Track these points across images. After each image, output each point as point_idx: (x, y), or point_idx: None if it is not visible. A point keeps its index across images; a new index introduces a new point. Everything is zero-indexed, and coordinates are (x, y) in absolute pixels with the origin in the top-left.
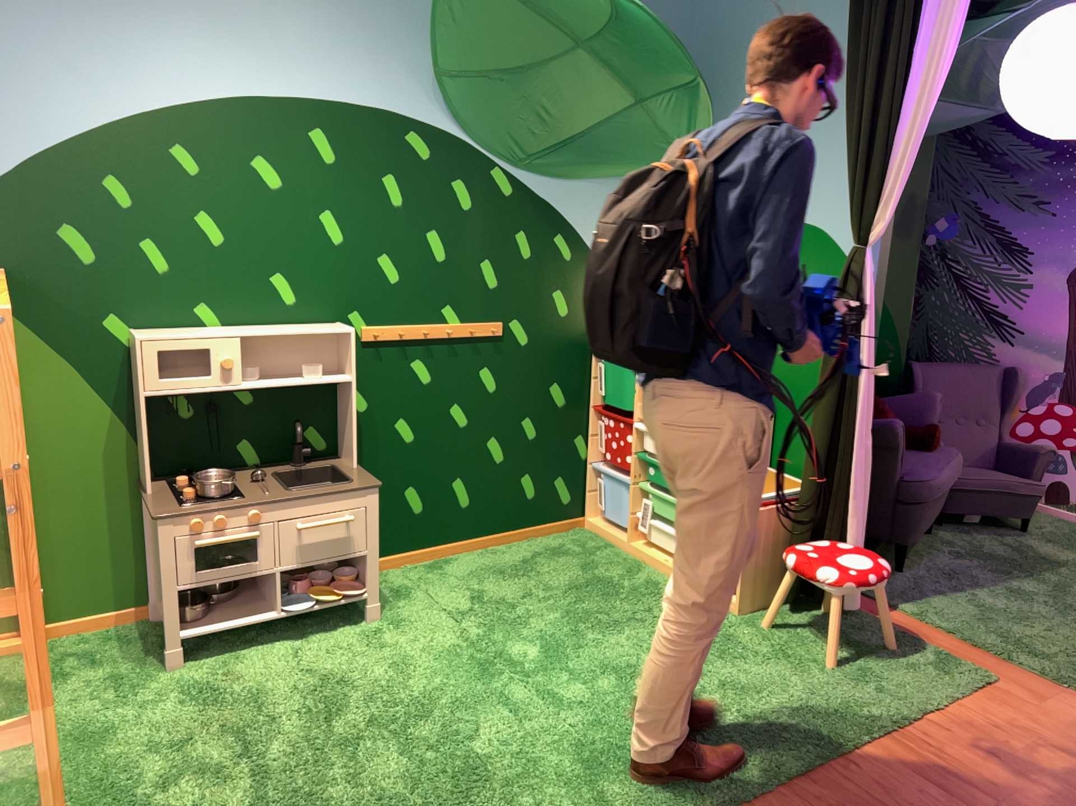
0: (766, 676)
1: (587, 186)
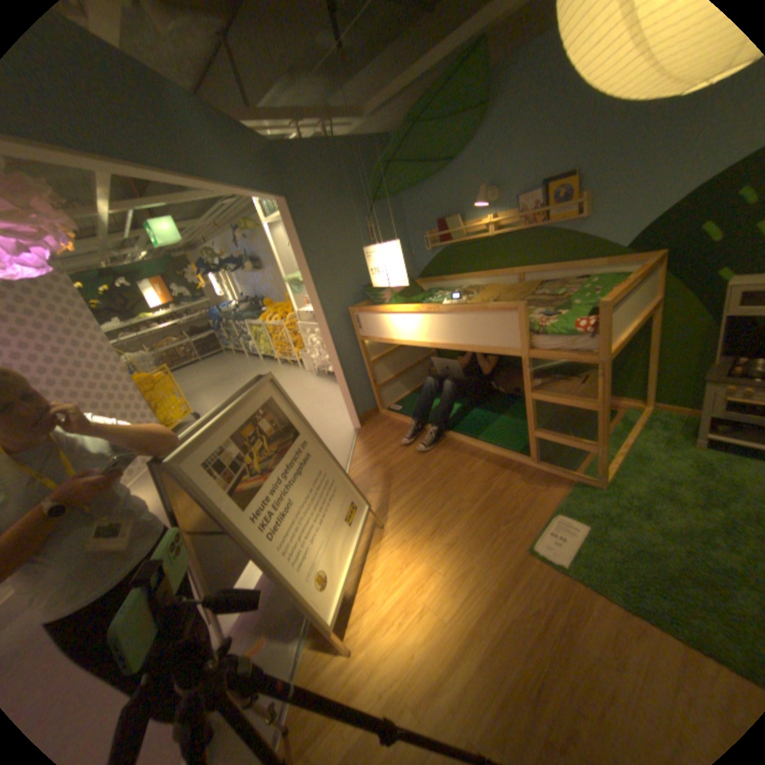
0: None
1: None
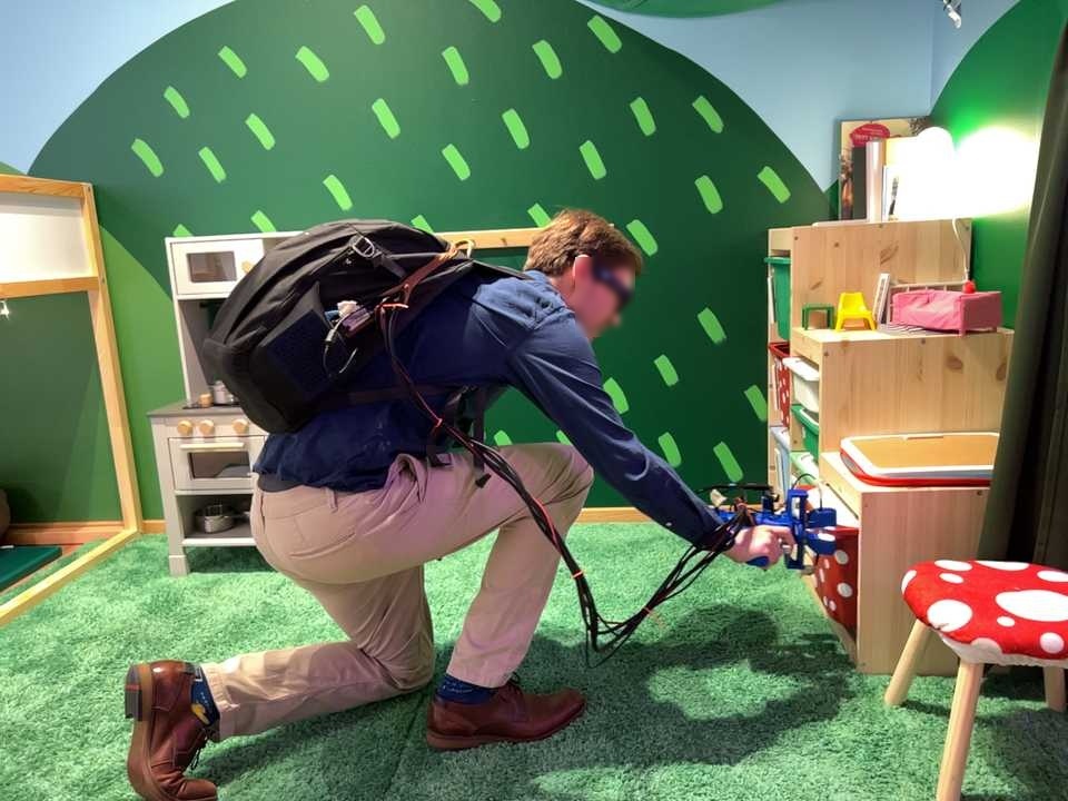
0: (783, 795)
1: (737, 15)
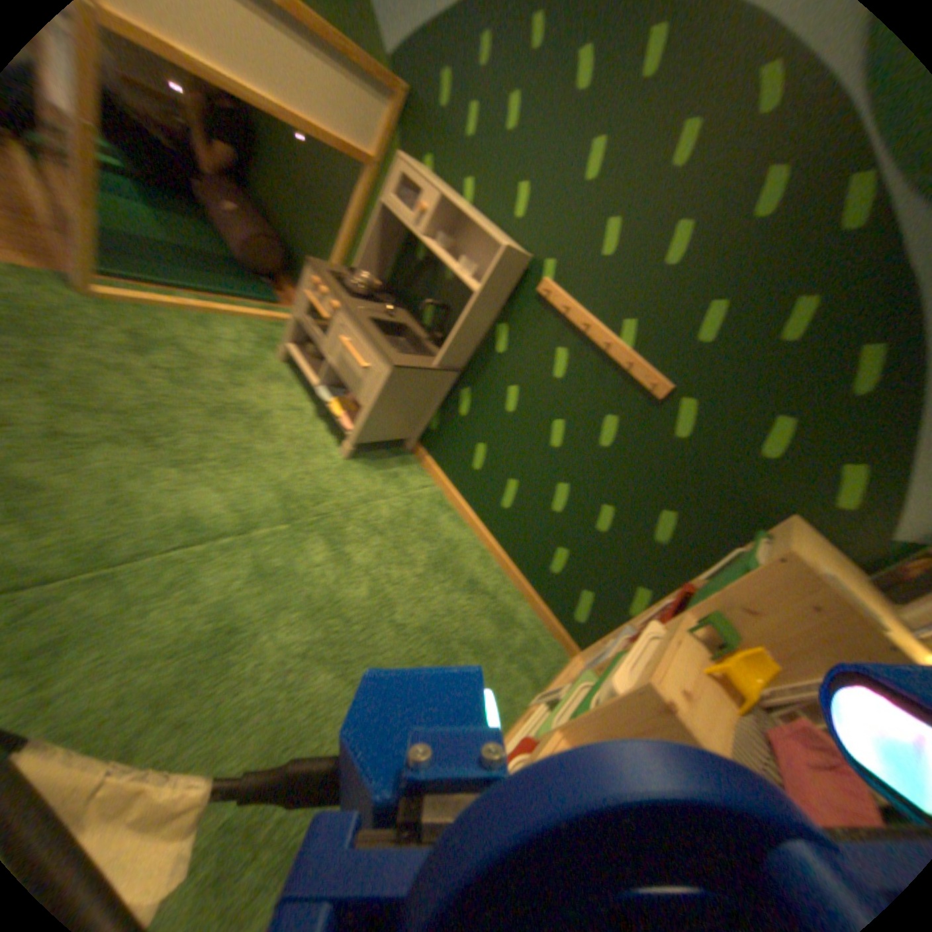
0: None
1: None
